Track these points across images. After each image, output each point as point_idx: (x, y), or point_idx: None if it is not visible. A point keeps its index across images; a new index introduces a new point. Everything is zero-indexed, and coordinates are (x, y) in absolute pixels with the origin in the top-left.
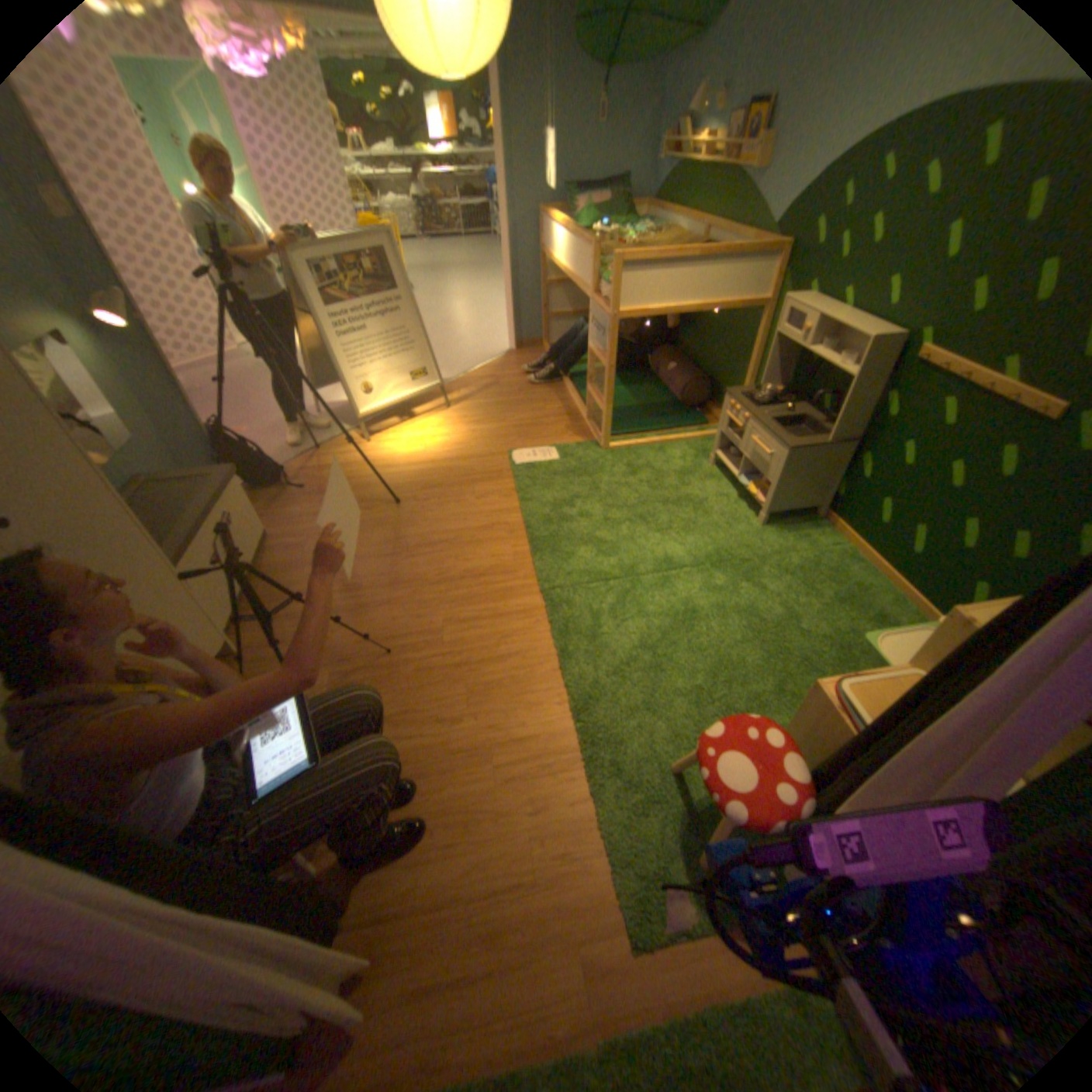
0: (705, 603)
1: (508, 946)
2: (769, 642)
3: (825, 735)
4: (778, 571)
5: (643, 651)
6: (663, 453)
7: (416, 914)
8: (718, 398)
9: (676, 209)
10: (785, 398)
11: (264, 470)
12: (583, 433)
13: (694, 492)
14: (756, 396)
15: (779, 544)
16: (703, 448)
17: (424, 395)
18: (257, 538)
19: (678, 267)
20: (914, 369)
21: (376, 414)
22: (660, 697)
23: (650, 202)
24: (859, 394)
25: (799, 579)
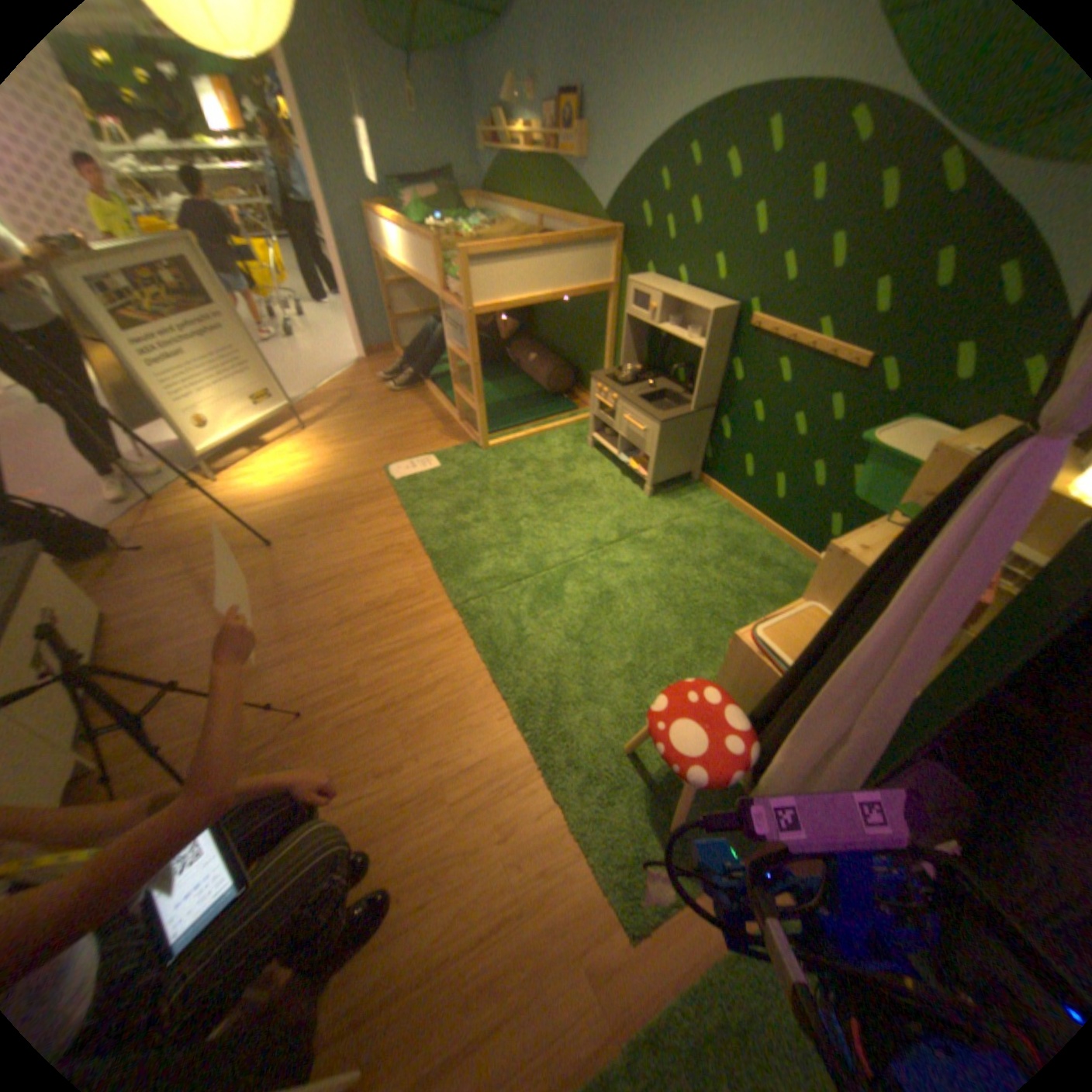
0: (615, 581)
1: (508, 986)
2: (679, 604)
3: (751, 679)
4: (671, 536)
5: (570, 642)
6: (542, 443)
7: (401, 994)
8: (582, 383)
9: (505, 200)
10: (644, 375)
11: (80, 537)
12: (459, 434)
13: (580, 476)
14: (619, 376)
15: (666, 512)
16: (579, 432)
17: (271, 418)
18: (91, 621)
19: (521, 257)
20: (748, 336)
21: (216, 448)
22: (596, 683)
23: (476, 194)
24: (707, 363)
25: (691, 540)
